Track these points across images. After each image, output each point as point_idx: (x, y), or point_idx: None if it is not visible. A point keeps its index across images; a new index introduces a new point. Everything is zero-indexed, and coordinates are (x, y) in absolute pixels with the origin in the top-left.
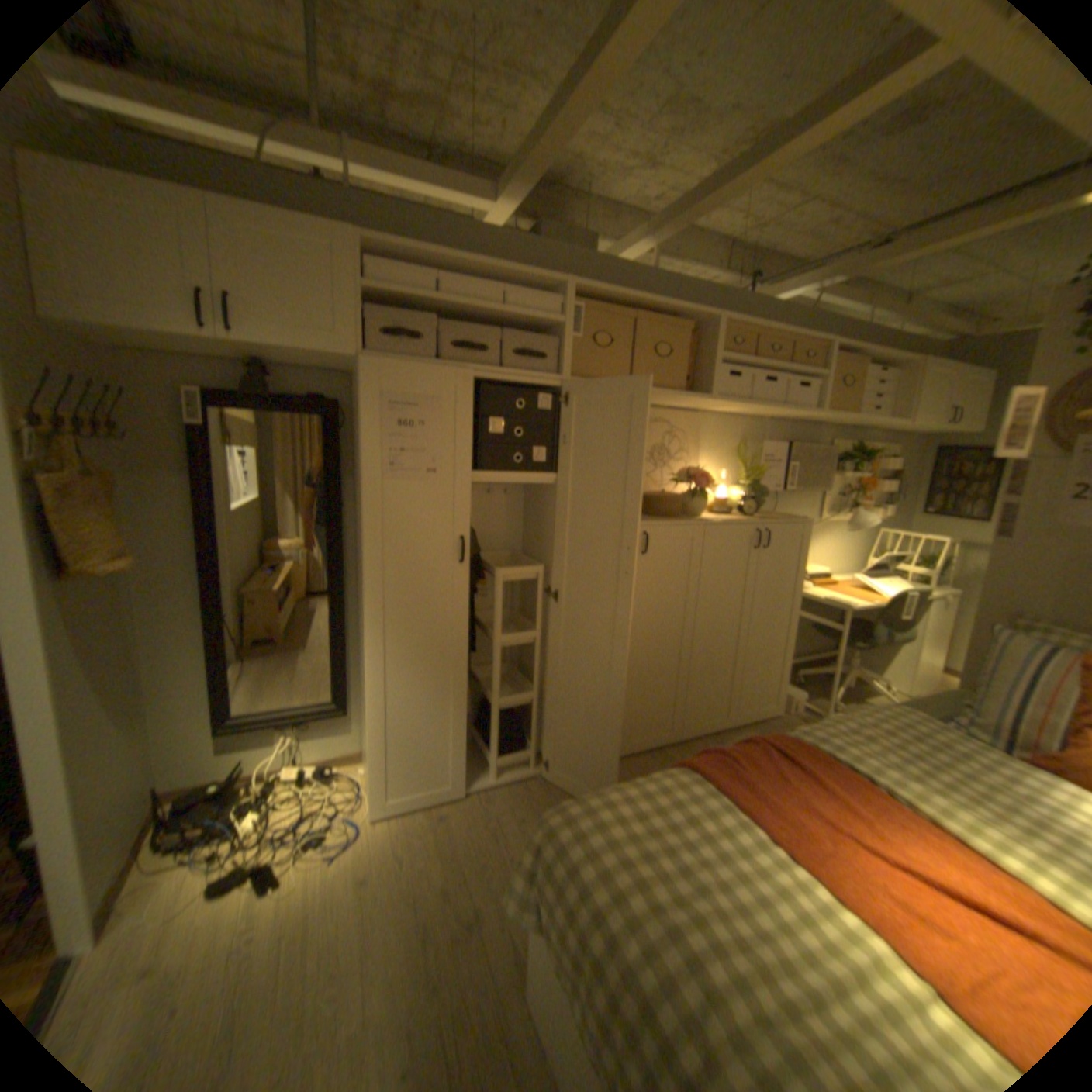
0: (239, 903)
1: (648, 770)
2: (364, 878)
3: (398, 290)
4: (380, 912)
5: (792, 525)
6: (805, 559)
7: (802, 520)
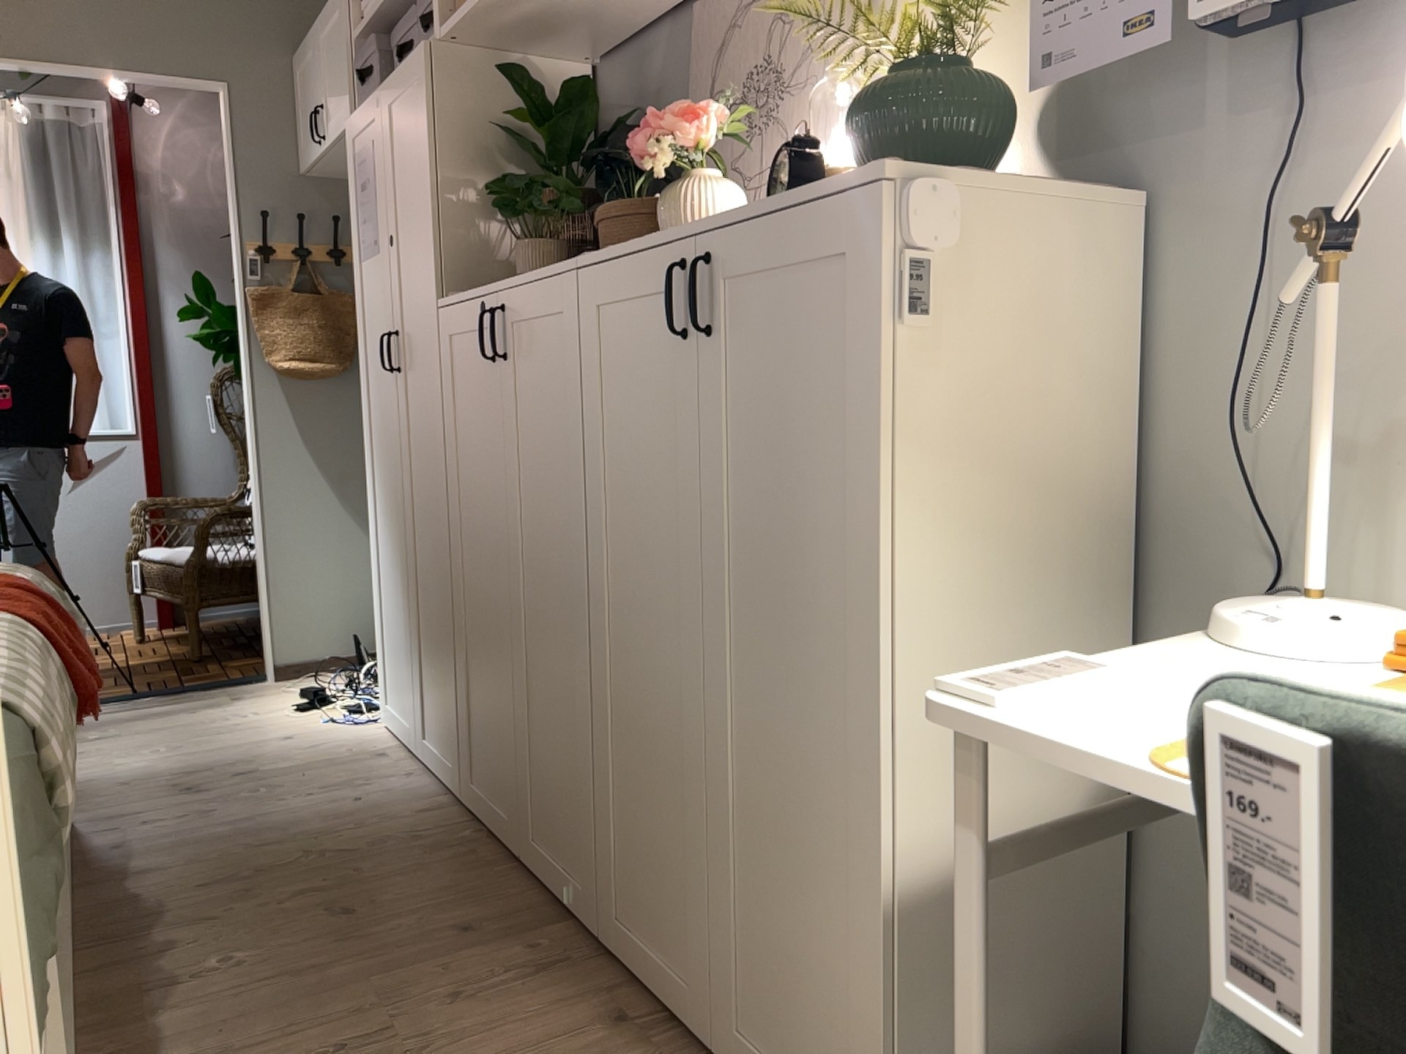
0: (286, 706)
1: (481, 905)
2: (291, 739)
3: (363, 22)
4: (237, 752)
5: (796, 211)
6: (881, 381)
7: (839, 175)
